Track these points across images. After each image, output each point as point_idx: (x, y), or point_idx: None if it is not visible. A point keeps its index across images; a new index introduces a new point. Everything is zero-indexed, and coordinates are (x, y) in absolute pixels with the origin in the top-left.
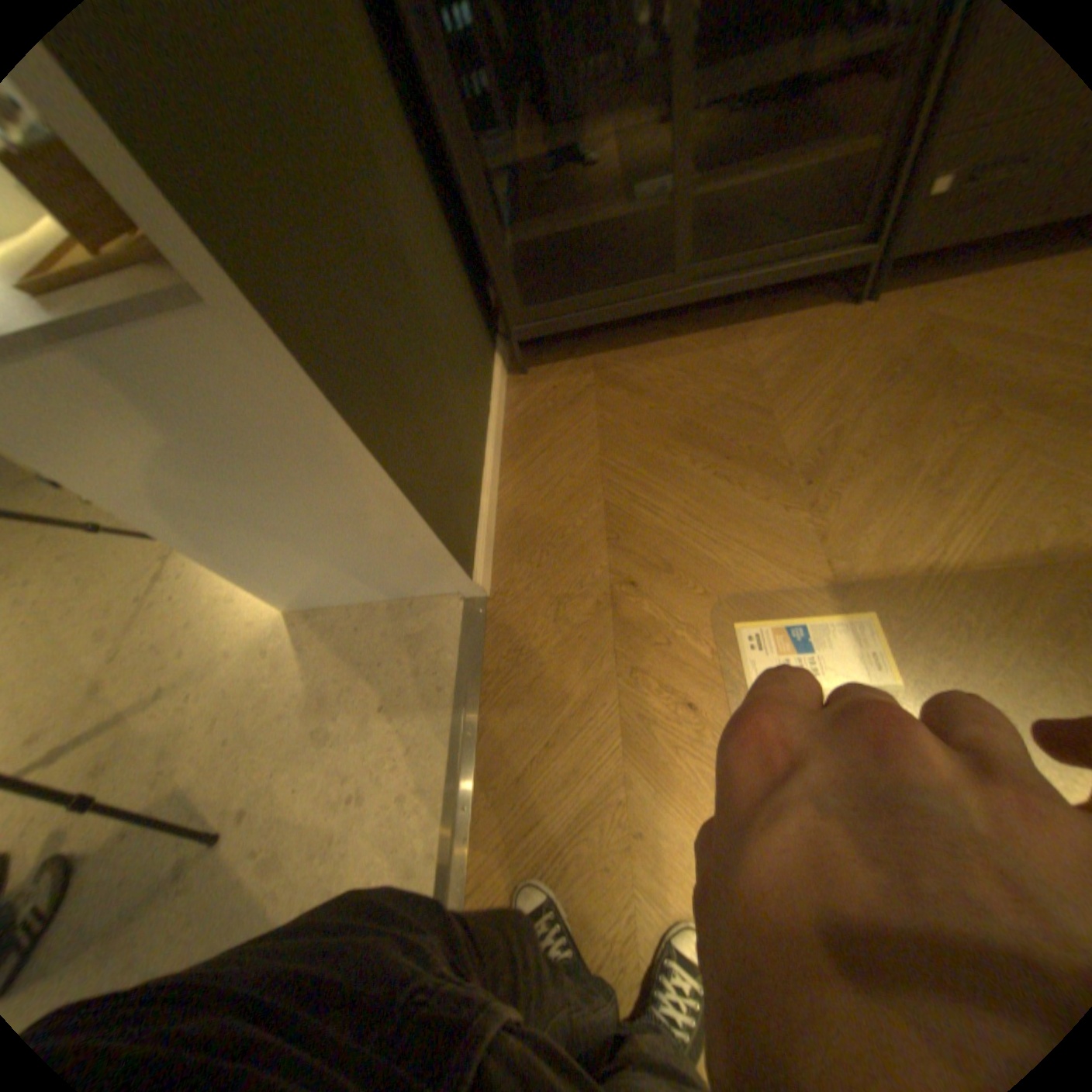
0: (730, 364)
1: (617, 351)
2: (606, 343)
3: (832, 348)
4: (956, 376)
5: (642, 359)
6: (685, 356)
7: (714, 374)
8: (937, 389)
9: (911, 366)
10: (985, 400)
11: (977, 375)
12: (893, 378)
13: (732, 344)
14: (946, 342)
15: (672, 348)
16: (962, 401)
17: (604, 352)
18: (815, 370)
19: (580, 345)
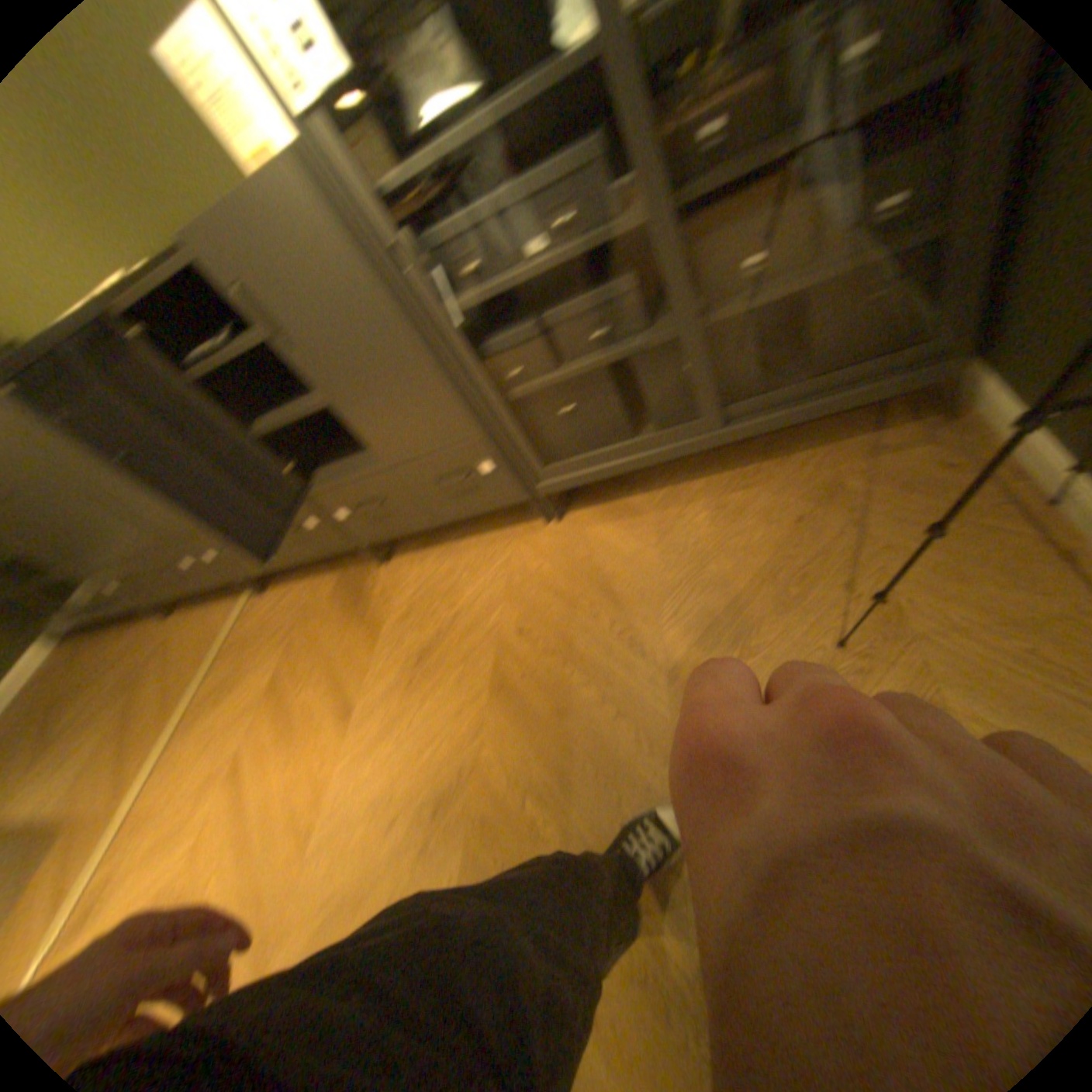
0: (99, 662)
1: (88, 641)
2: (92, 633)
3: (126, 659)
4: (127, 693)
5: (88, 650)
6: (97, 652)
7: (89, 669)
8: (116, 701)
9: (127, 681)
10: (116, 714)
11: (131, 694)
12: (116, 689)
13: (113, 646)
14: (149, 665)
15: (100, 644)
16: (112, 712)
17: (85, 640)
18: (109, 675)
19: (86, 632)
